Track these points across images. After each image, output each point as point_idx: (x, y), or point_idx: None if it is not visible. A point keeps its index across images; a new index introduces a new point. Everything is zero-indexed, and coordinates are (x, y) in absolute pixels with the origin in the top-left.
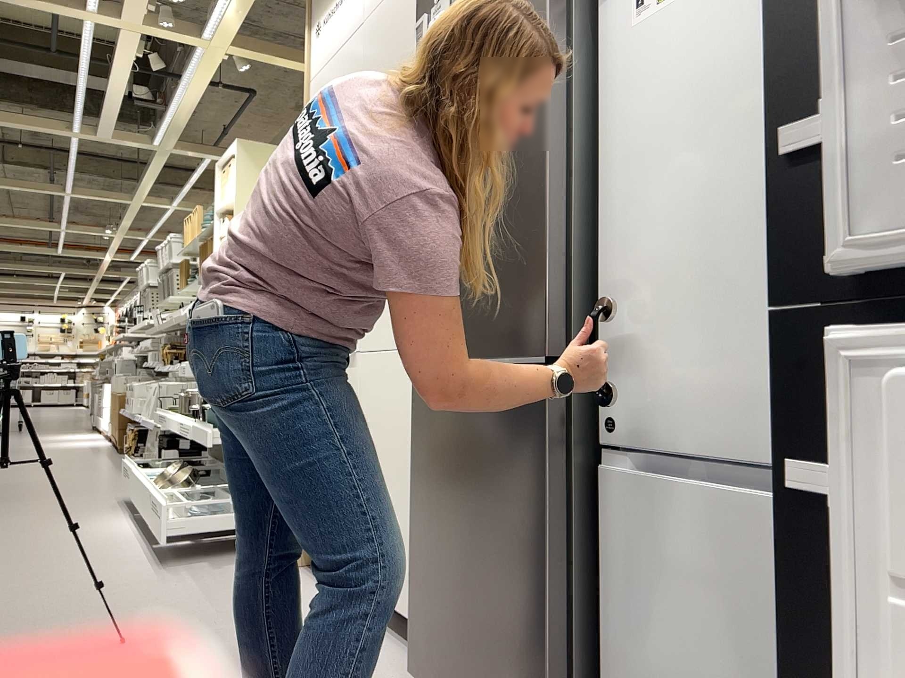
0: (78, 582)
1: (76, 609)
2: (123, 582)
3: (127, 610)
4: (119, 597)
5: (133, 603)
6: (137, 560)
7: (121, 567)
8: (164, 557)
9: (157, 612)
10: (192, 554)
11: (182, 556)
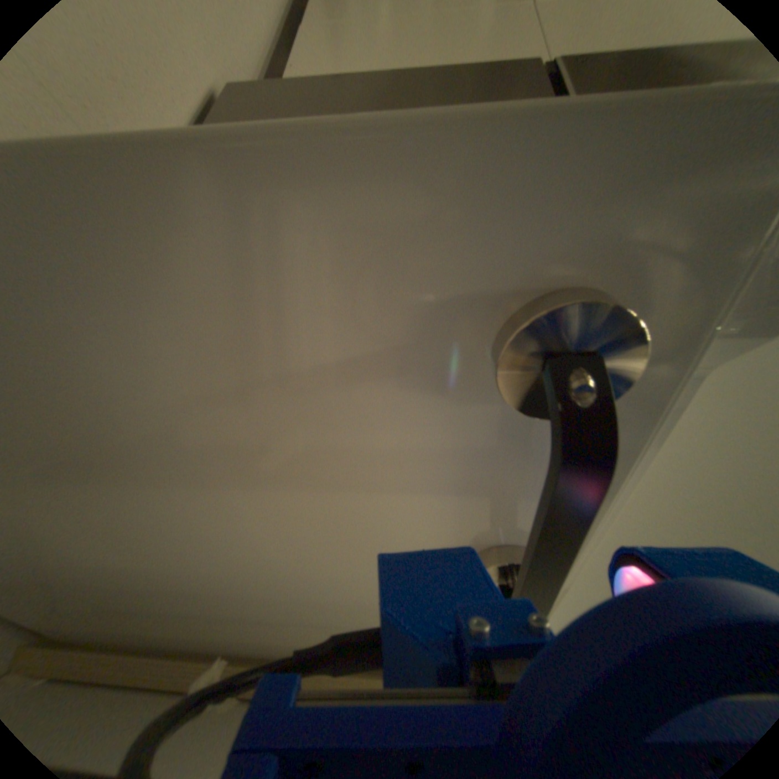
0: None
1: None
2: None
3: None
4: None
5: None
6: None
7: None
8: None
9: None
10: None
11: None
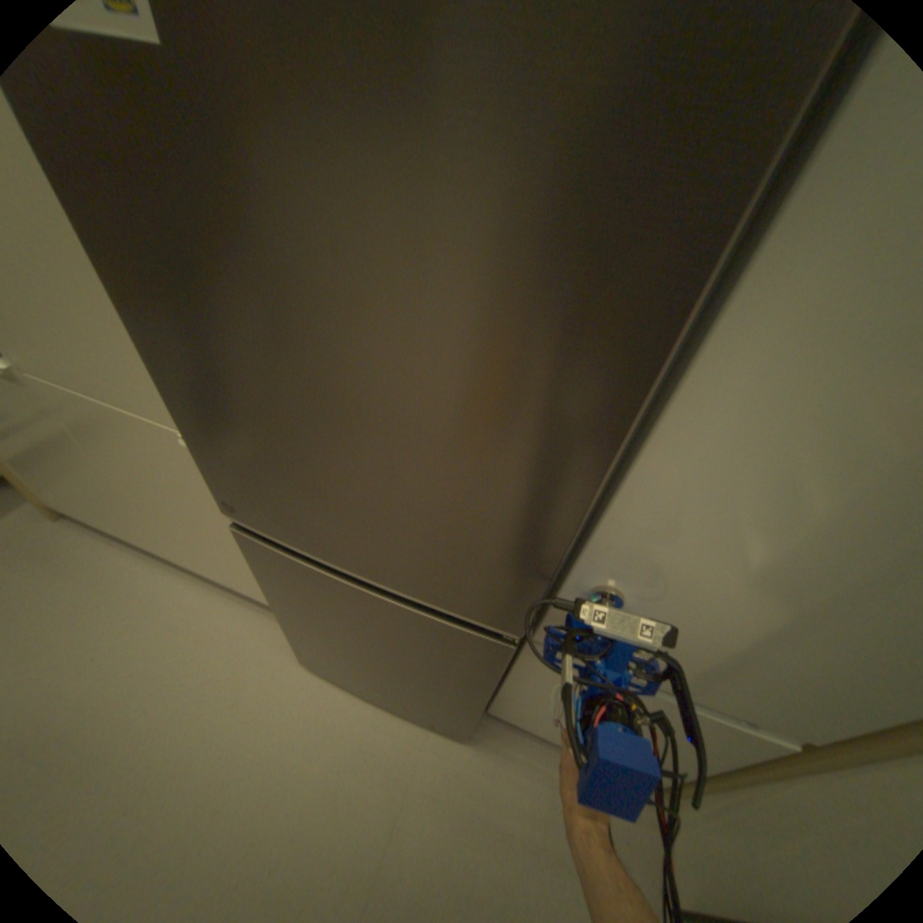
0: None
1: None
2: None
3: None
4: None
5: None
6: None
7: None
8: None
9: None
10: None
11: None
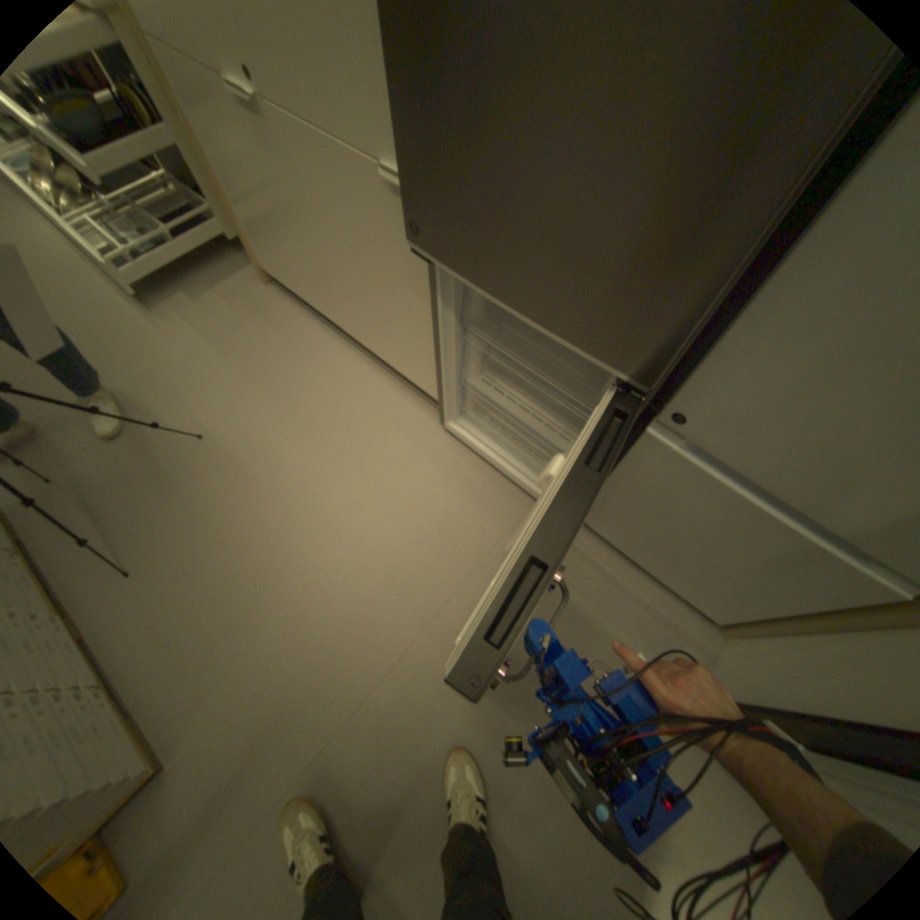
0: (87, 353)
1: (121, 396)
2: (130, 344)
3: (166, 386)
4: (144, 369)
5: (163, 374)
6: (113, 302)
7: (108, 319)
8: (134, 291)
9: (193, 383)
10: (156, 279)
11: (150, 286)
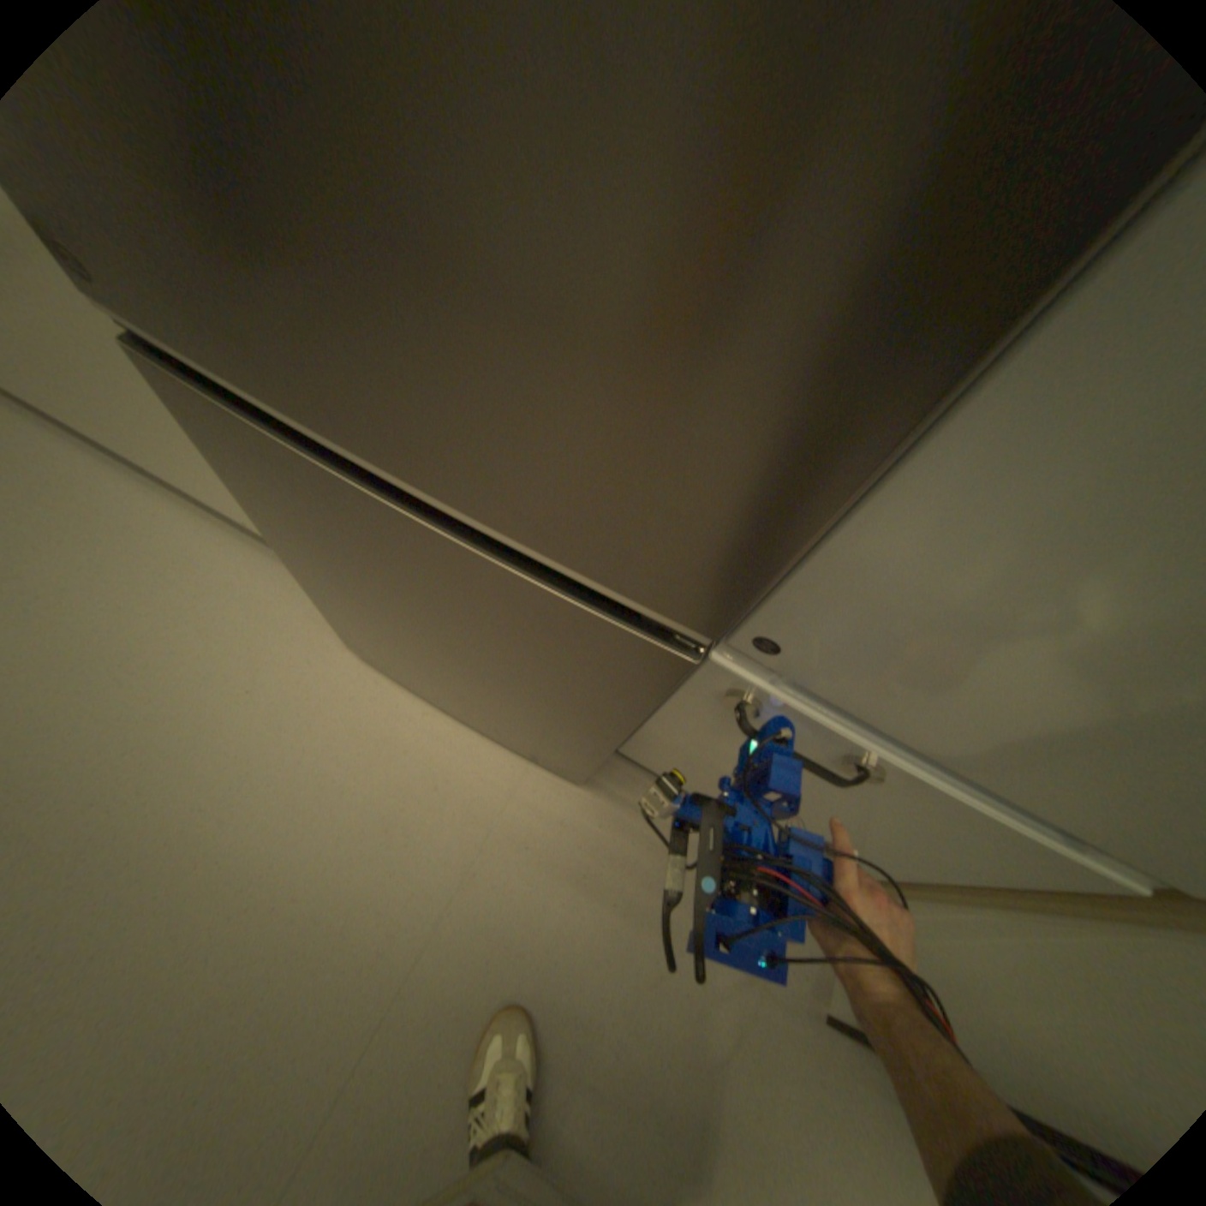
0: None
1: None
2: None
3: None
4: None
5: None
6: None
7: None
8: None
9: None
10: None
11: None
